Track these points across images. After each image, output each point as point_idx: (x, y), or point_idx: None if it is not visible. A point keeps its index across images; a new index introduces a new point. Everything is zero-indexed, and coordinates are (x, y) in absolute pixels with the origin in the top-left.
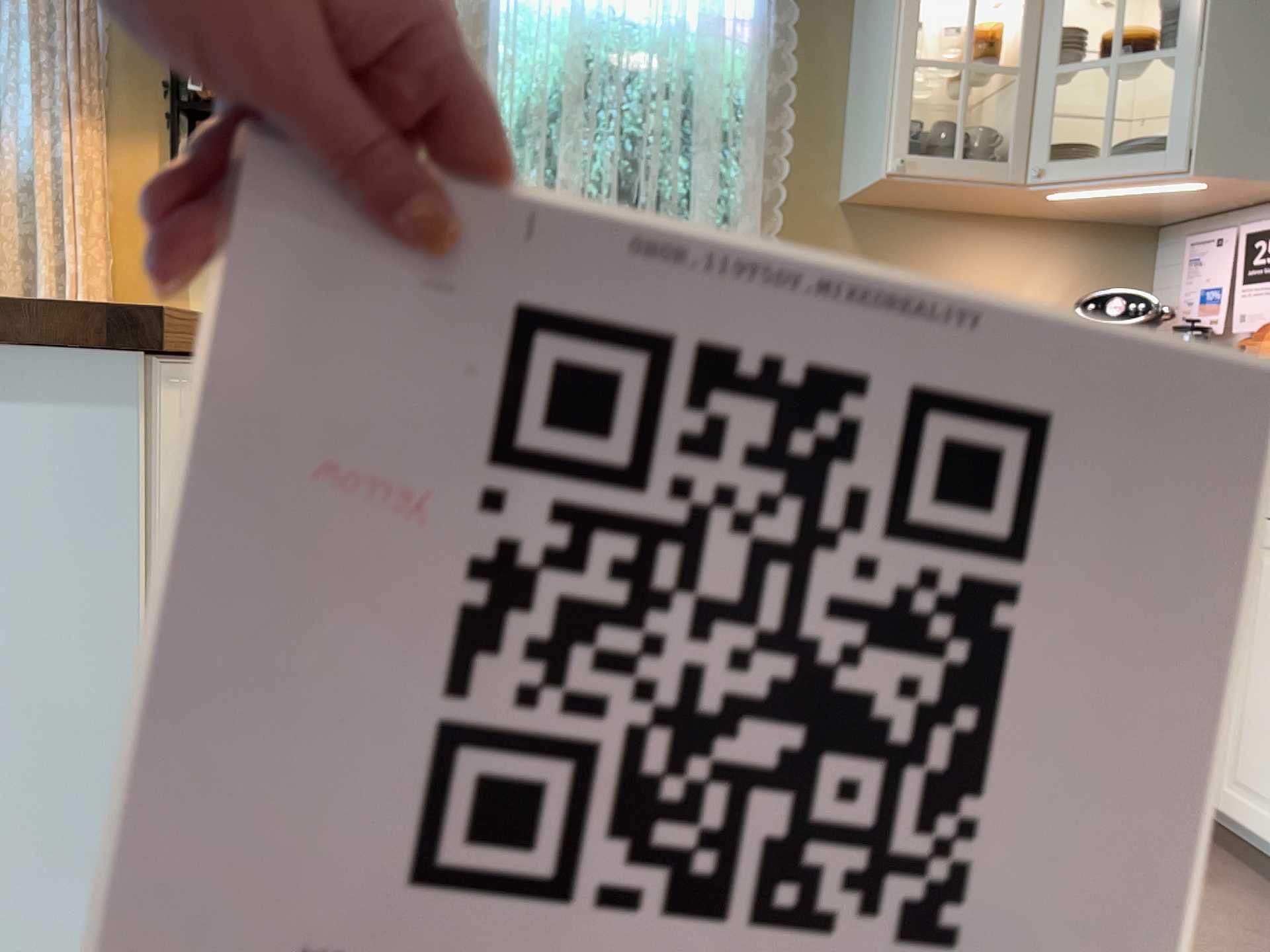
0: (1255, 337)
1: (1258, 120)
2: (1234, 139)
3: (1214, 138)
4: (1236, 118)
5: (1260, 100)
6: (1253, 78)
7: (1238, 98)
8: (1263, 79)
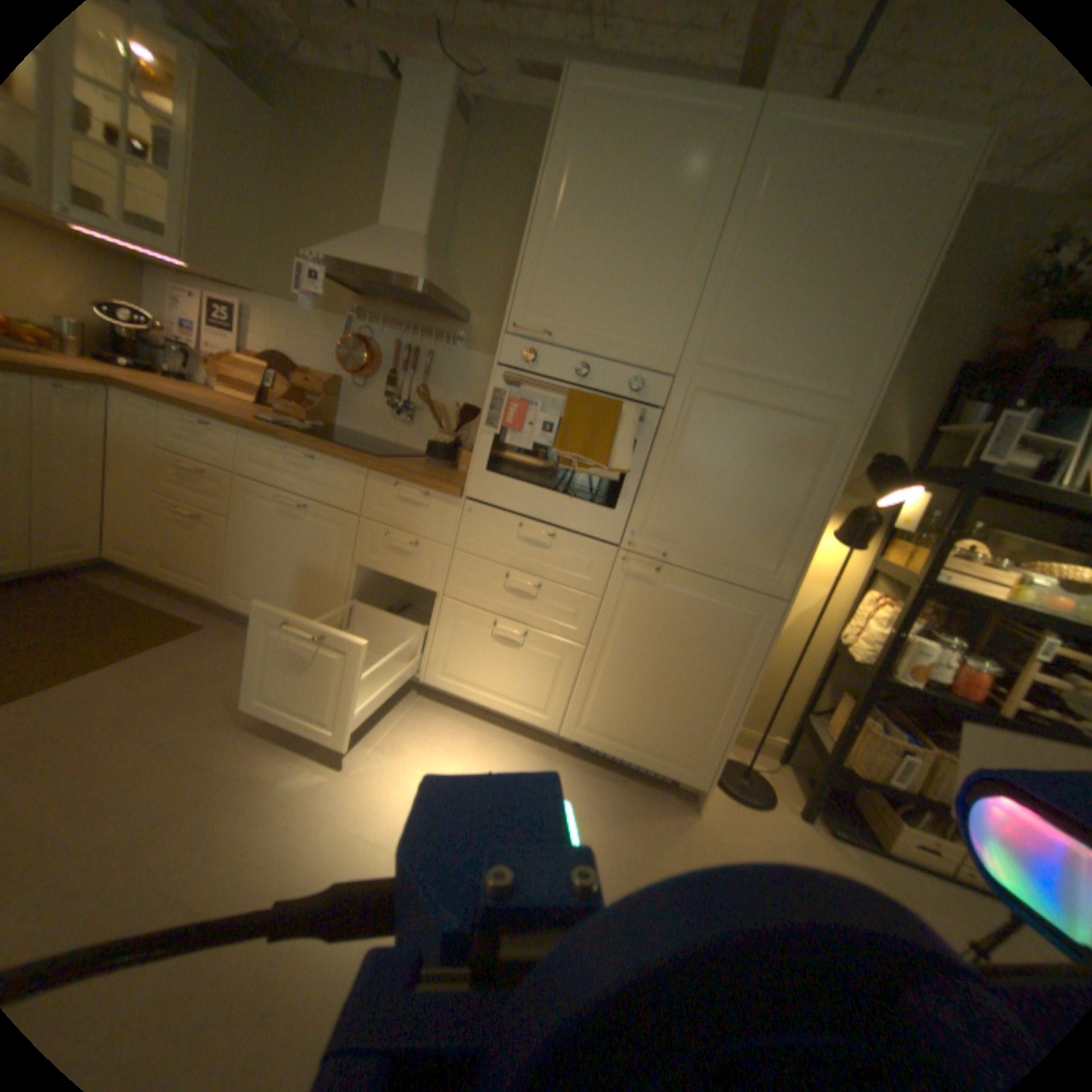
0: (208, 356)
1: (214, 242)
2: (201, 248)
3: (190, 243)
4: (202, 236)
5: (215, 230)
6: (211, 216)
7: (203, 224)
8: (216, 218)
